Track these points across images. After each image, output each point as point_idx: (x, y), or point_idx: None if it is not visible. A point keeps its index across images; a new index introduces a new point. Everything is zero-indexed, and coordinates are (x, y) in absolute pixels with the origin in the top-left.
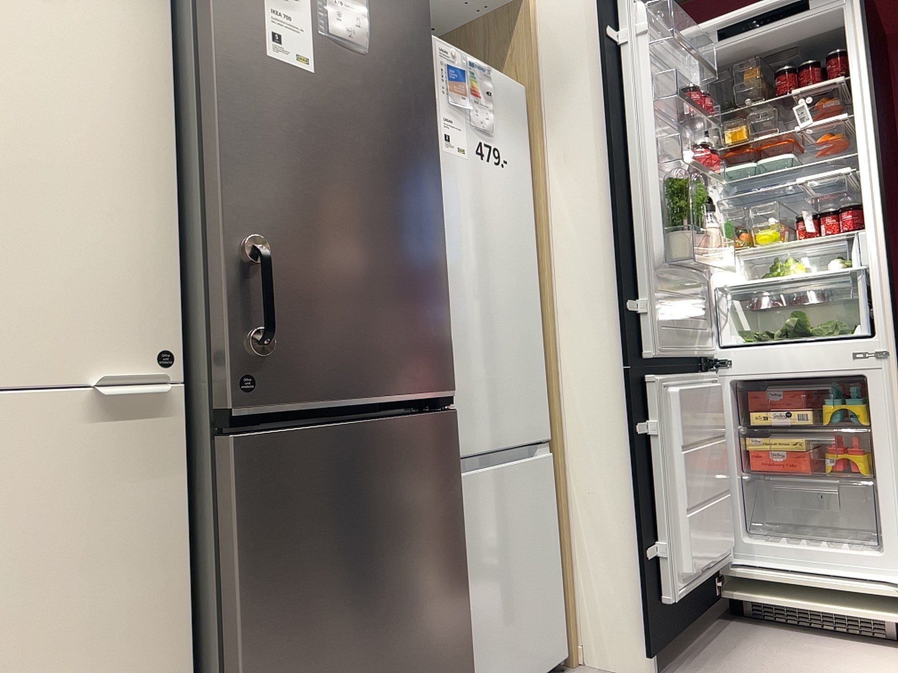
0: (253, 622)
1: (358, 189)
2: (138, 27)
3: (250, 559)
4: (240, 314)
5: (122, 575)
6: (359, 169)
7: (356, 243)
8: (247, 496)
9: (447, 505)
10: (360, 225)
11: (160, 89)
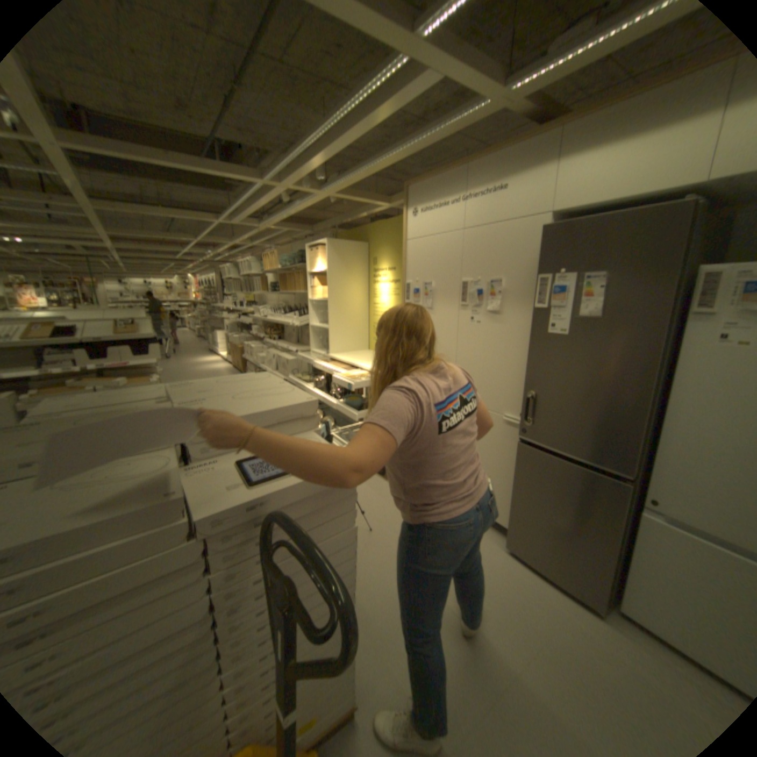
0: (517, 488)
1: (583, 378)
2: (529, 323)
3: (519, 474)
4: (526, 412)
5: (506, 459)
6: (585, 370)
7: (576, 399)
8: (520, 459)
9: (610, 518)
10: (581, 393)
11: (532, 341)
